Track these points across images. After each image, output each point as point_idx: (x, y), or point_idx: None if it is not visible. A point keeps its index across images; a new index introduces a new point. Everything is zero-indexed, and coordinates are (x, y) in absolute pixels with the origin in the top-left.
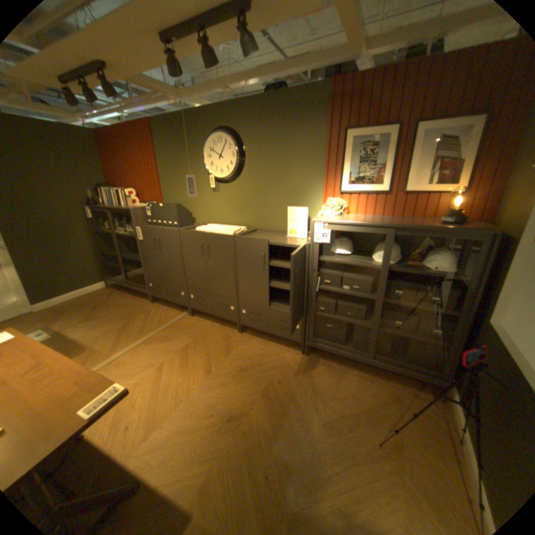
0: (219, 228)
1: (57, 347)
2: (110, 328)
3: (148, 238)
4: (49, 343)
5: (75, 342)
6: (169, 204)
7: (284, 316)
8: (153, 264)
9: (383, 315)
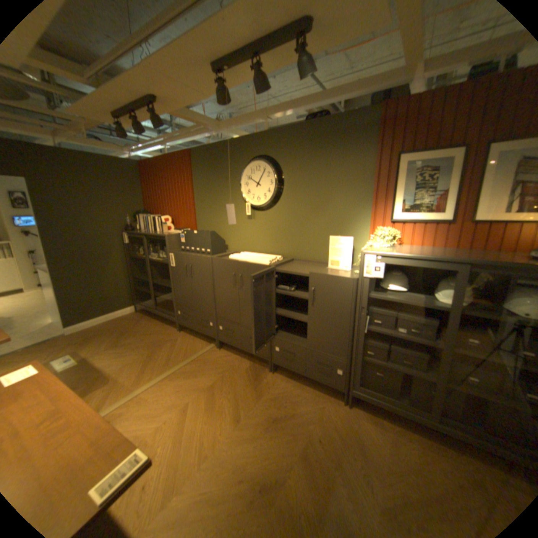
0: (254, 256)
1: (82, 376)
2: (136, 359)
3: (180, 265)
4: (75, 372)
5: (100, 372)
6: (204, 231)
7: (324, 358)
8: (183, 291)
9: (452, 368)
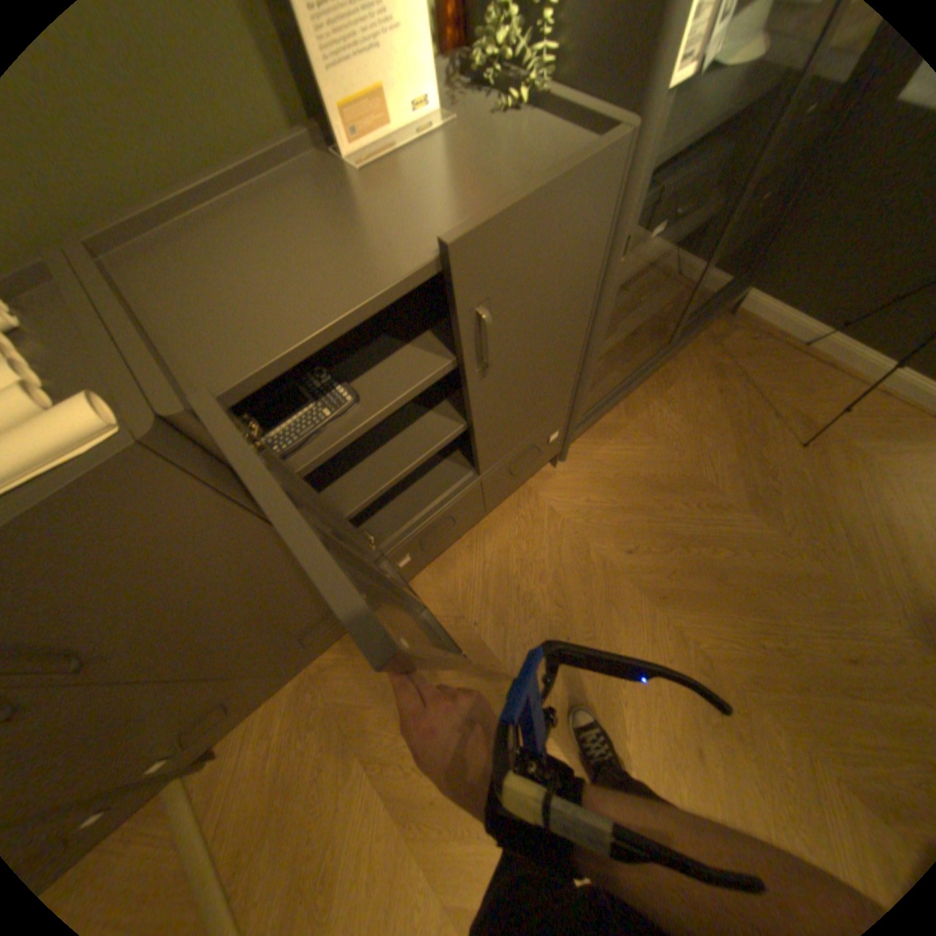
0: None
1: None
2: None
3: None
4: None
5: None
6: None
7: (524, 449)
8: None
9: (696, 240)
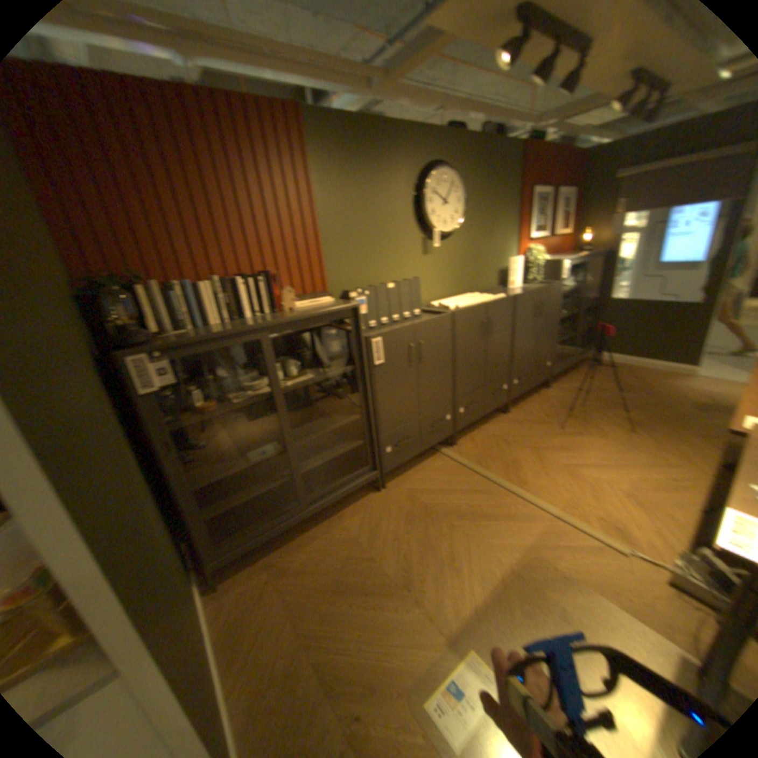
0: (463, 299)
1: (522, 613)
2: (465, 534)
3: (396, 353)
4: (505, 639)
5: (507, 582)
6: (408, 280)
7: (542, 360)
8: (400, 400)
9: (573, 324)
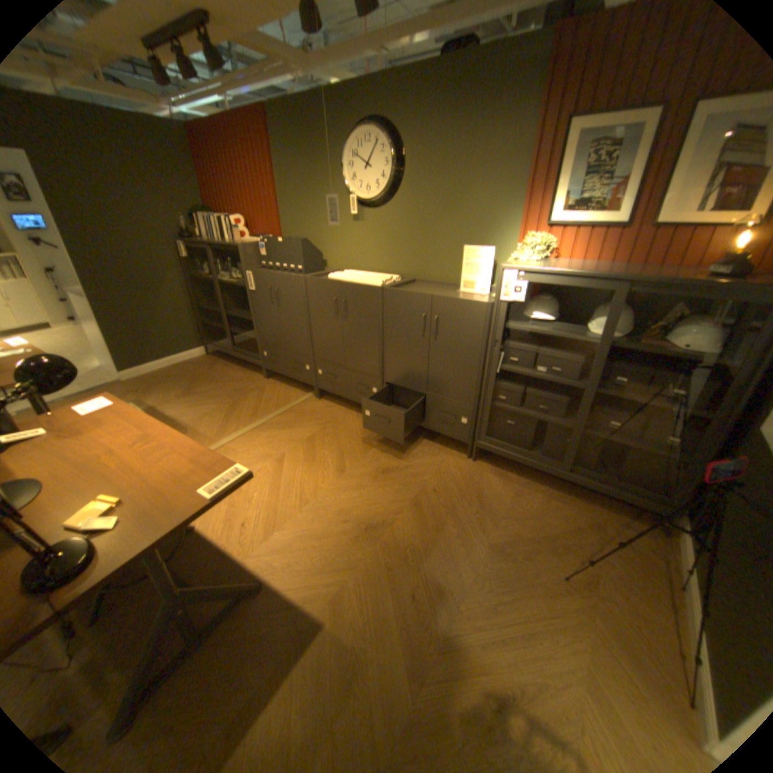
0: (362, 276)
1: None
2: (216, 408)
3: (263, 289)
4: None
5: (175, 421)
6: (292, 239)
7: (447, 405)
8: (269, 325)
9: (593, 412)
